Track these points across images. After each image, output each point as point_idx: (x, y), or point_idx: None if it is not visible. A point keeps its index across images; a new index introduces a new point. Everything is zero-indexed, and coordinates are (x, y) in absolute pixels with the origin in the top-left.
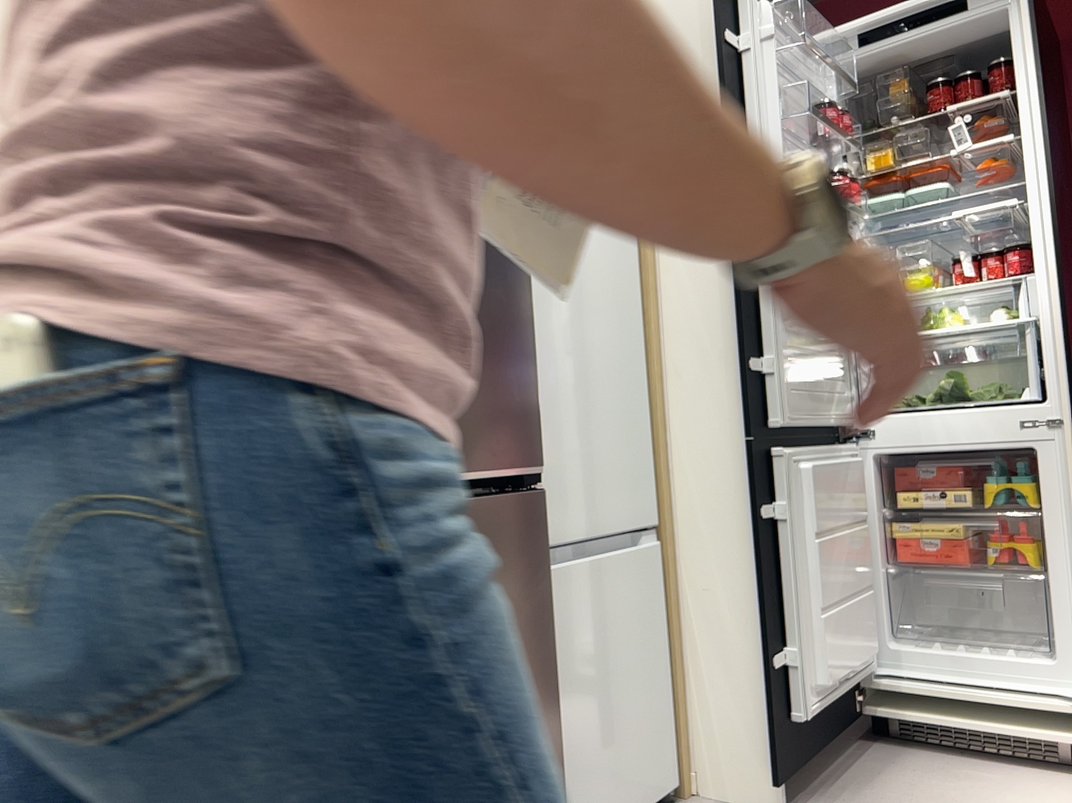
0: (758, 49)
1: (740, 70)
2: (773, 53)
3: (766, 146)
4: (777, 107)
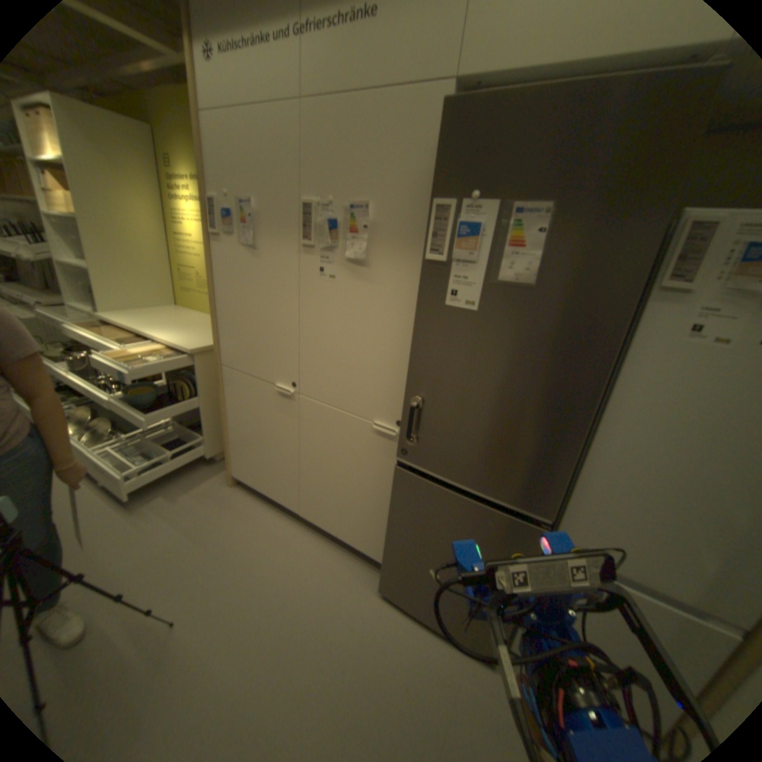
0: None
1: None
2: None
3: None
4: None
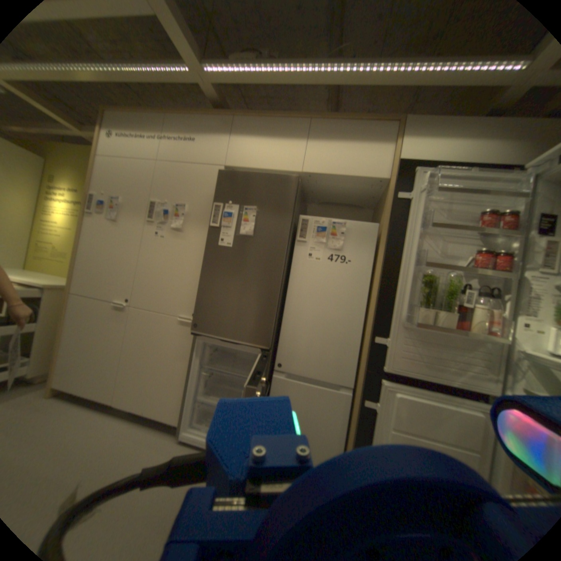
0: (417, 197)
1: (407, 208)
2: (430, 197)
3: (410, 243)
4: (420, 224)
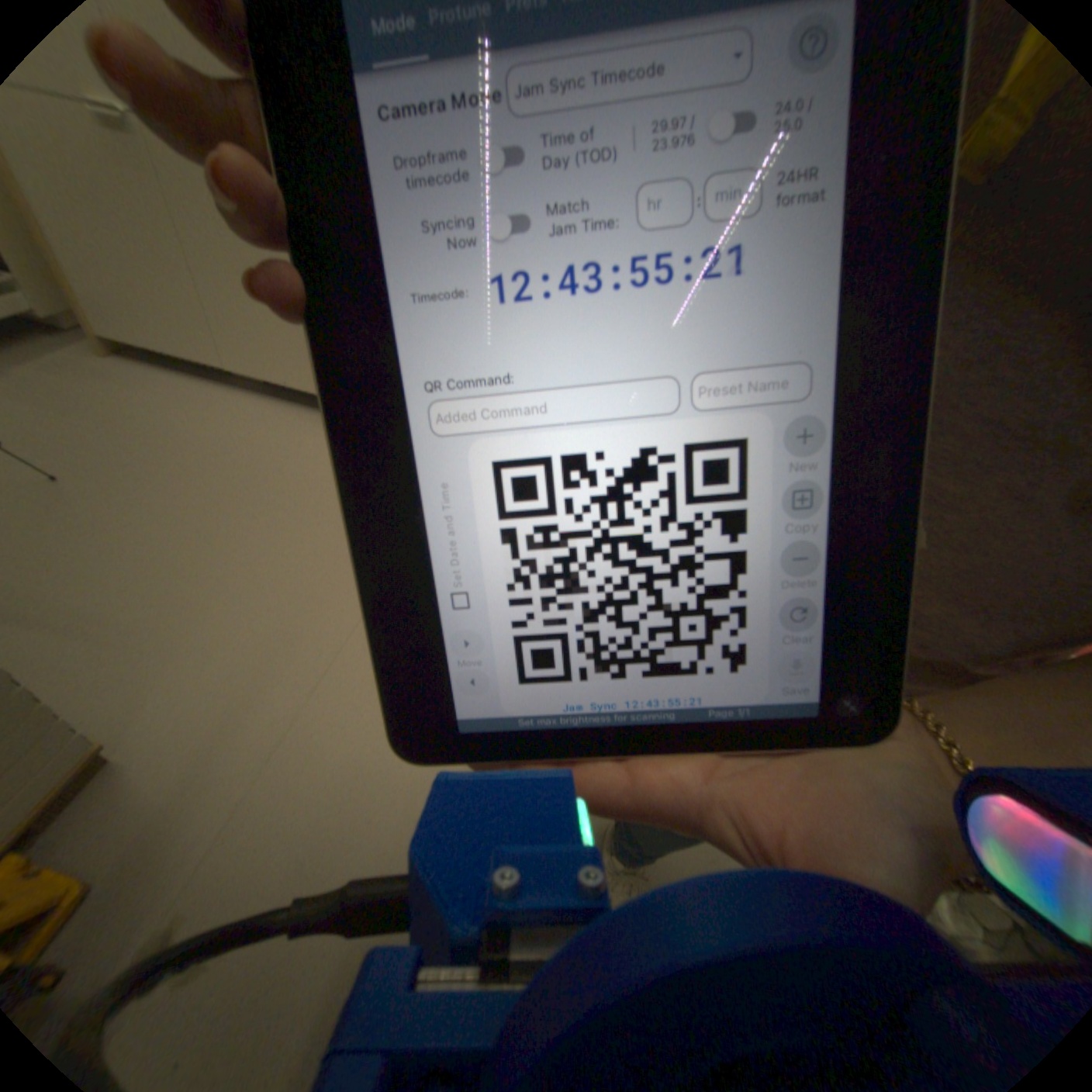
0: None
1: None
2: None
3: None
4: None
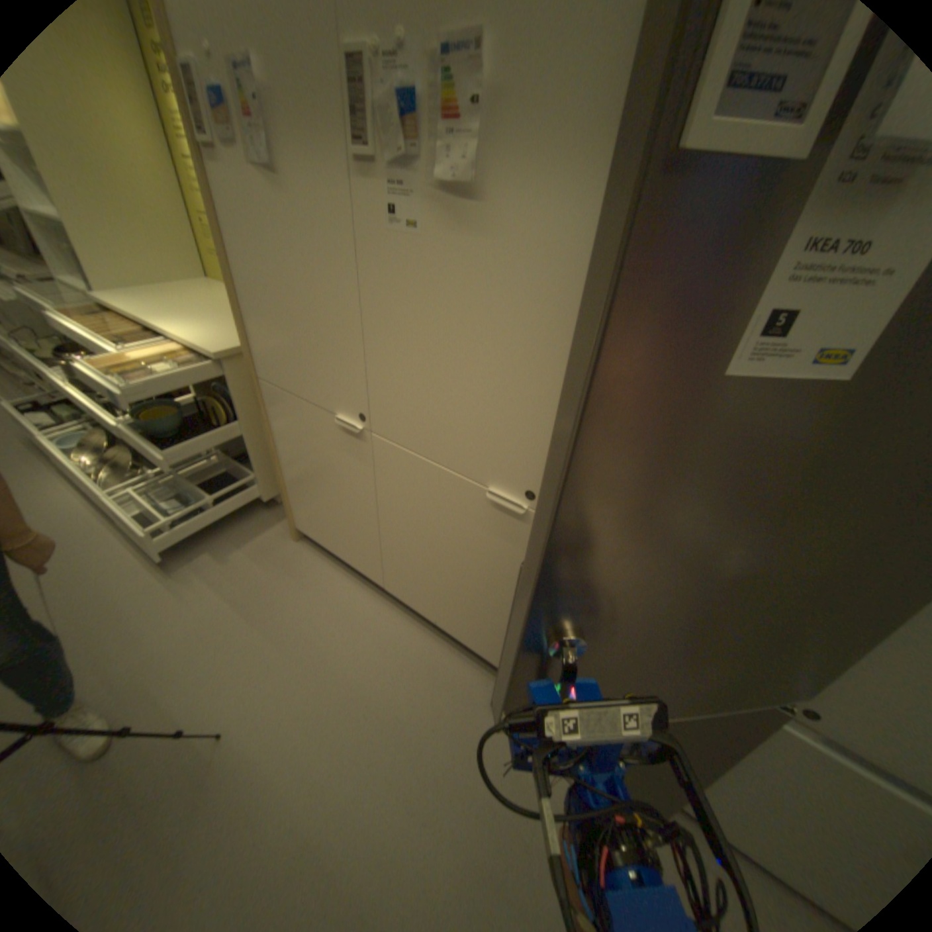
0: None
1: None
2: None
3: None
4: None
